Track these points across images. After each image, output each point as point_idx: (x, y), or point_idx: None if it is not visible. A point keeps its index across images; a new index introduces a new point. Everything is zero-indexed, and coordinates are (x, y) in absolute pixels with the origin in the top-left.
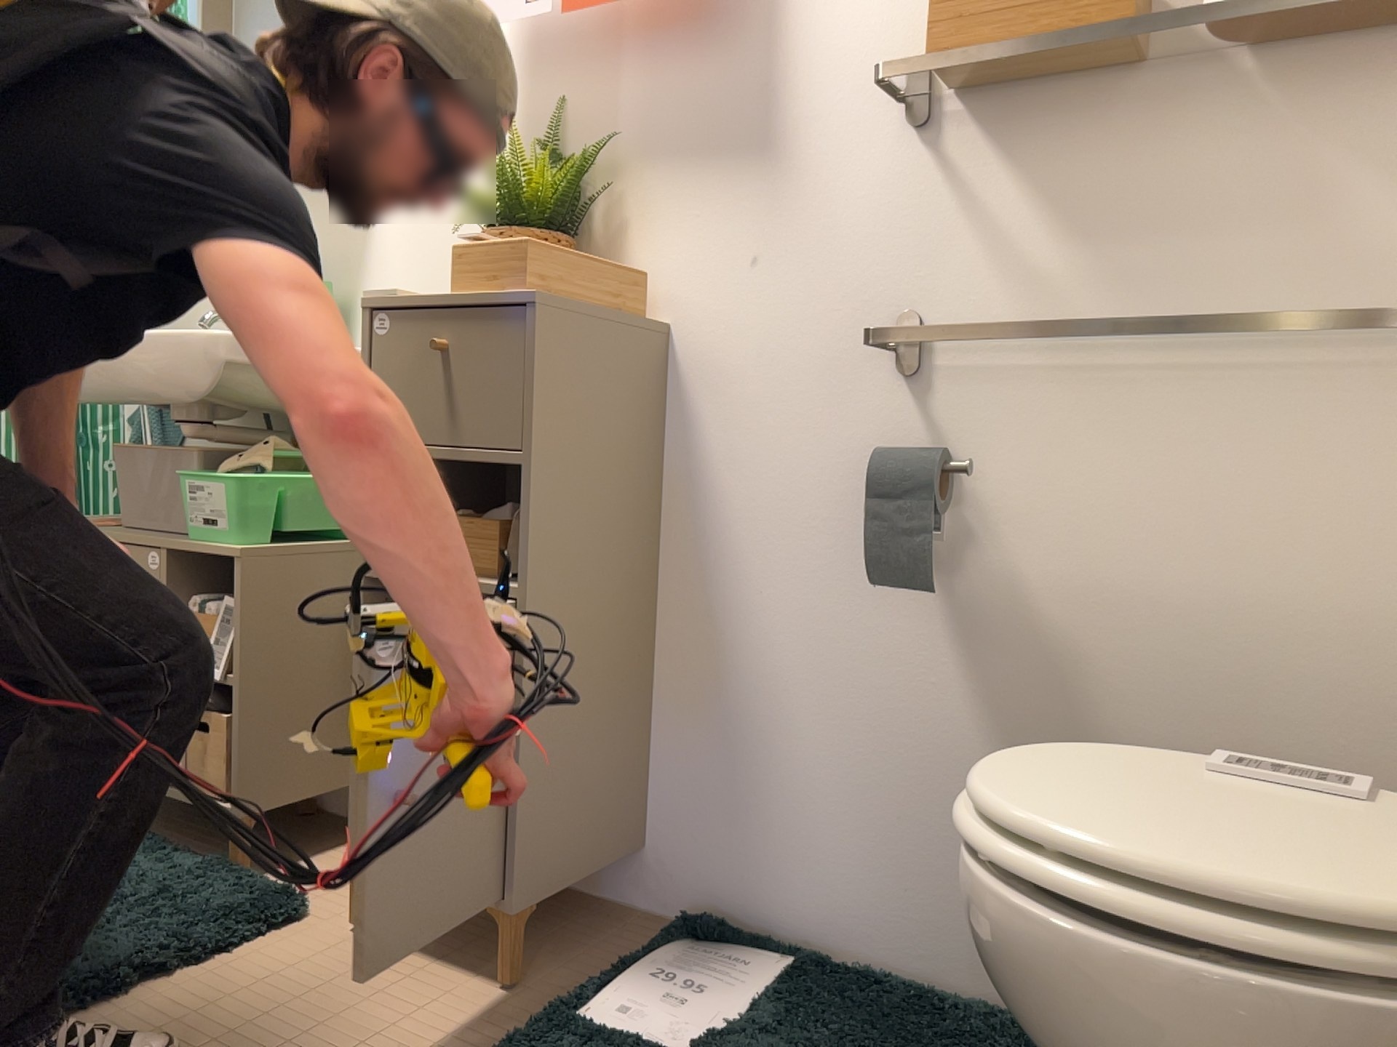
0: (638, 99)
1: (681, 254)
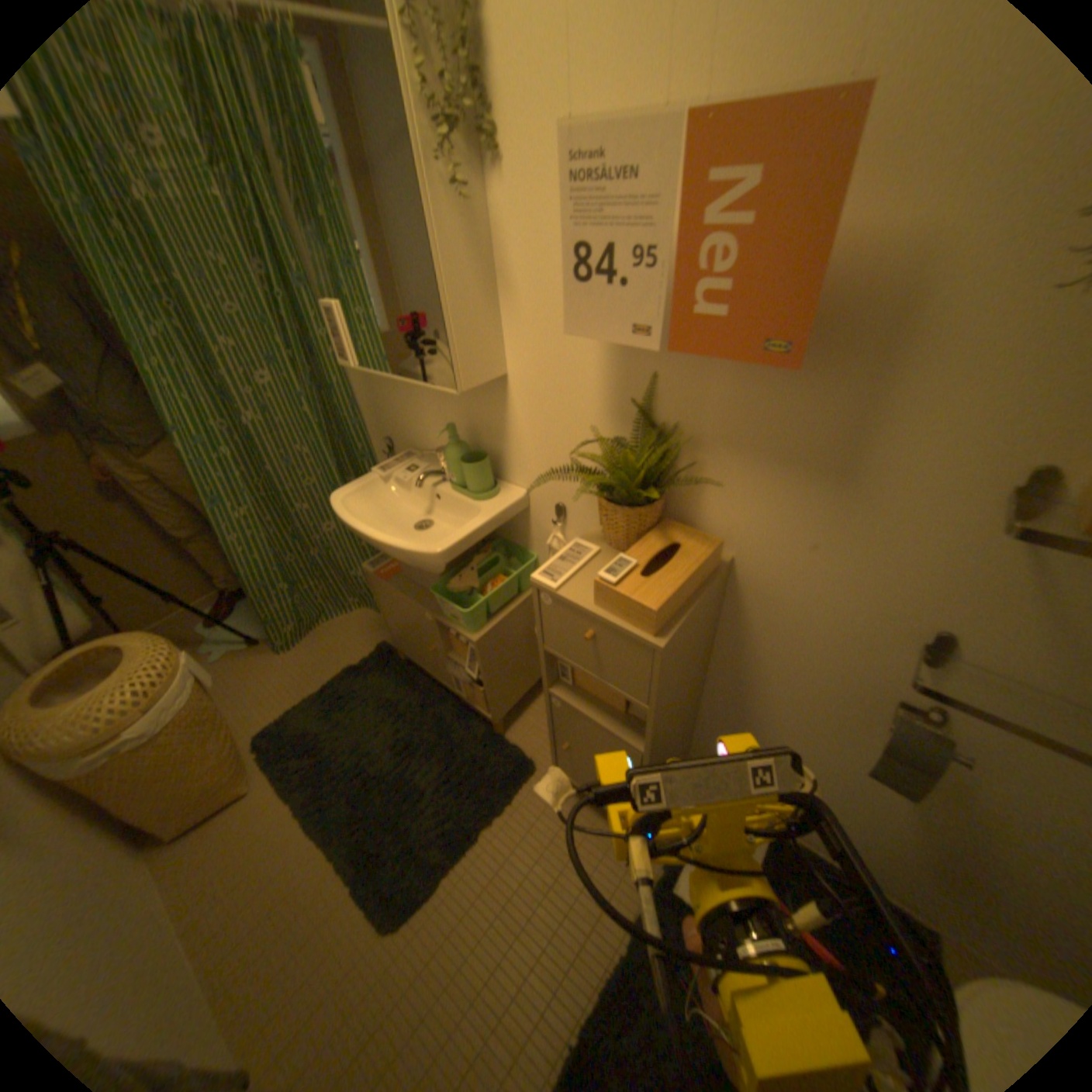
0: (726, 390)
1: (750, 518)
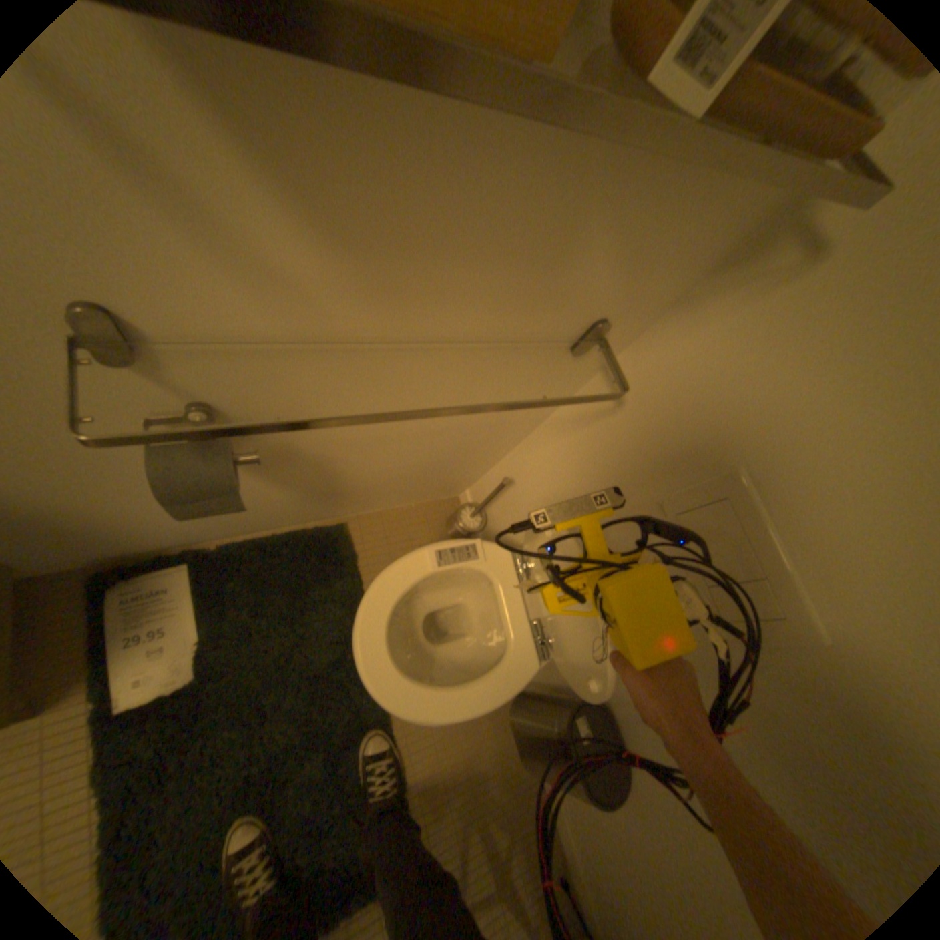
0: None
1: None
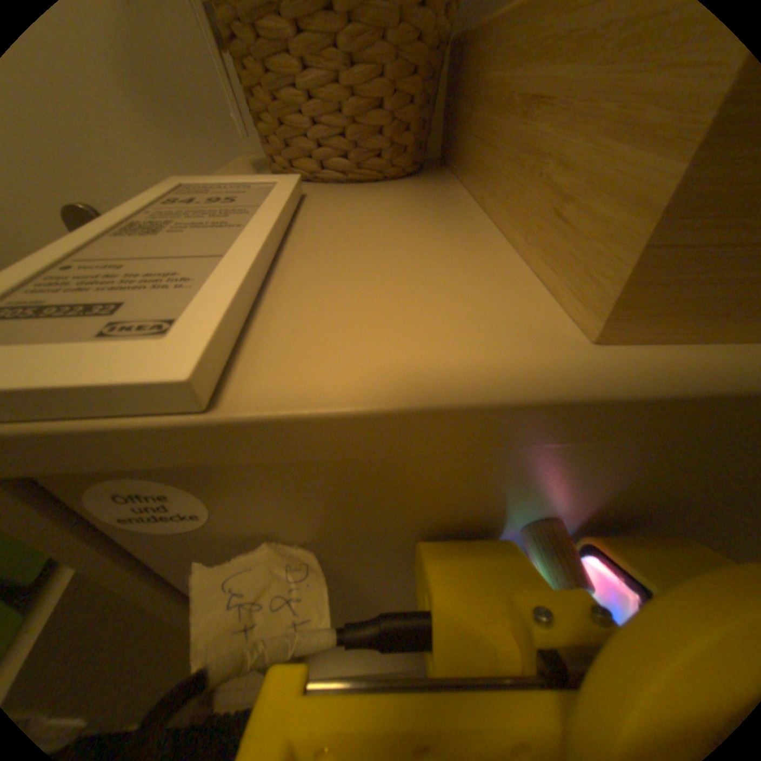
0: None
1: None
